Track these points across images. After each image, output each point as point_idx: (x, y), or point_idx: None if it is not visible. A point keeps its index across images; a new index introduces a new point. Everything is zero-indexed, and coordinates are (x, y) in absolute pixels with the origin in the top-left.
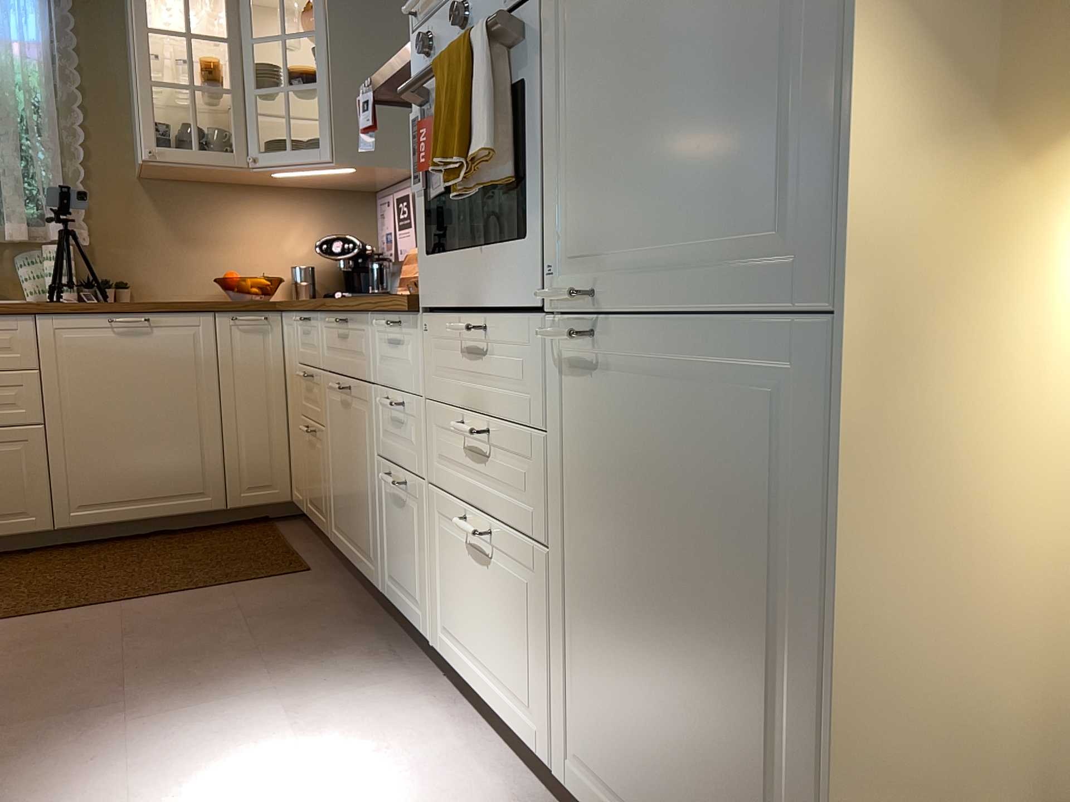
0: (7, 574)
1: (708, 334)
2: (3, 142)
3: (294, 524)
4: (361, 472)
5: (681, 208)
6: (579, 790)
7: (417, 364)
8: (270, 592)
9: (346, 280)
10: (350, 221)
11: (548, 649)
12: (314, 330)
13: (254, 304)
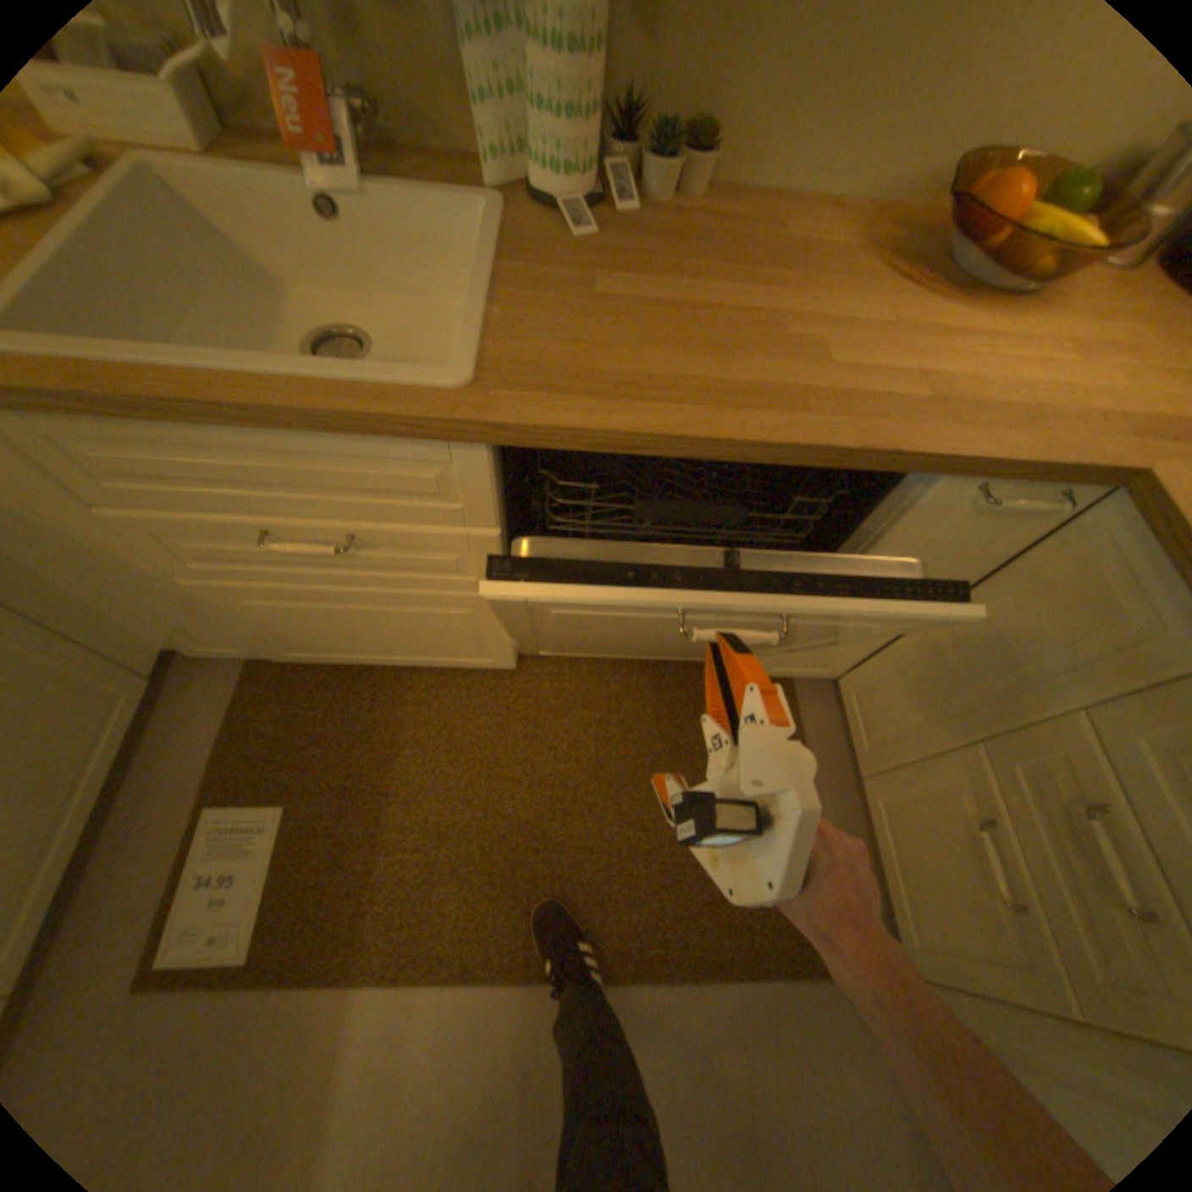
0: (458, 740)
1: None
2: None
3: (821, 700)
4: None
5: None
6: None
7: None
8: (797, 1059)
9: None
10: None
11: None
12: None
13: (1083, 470)
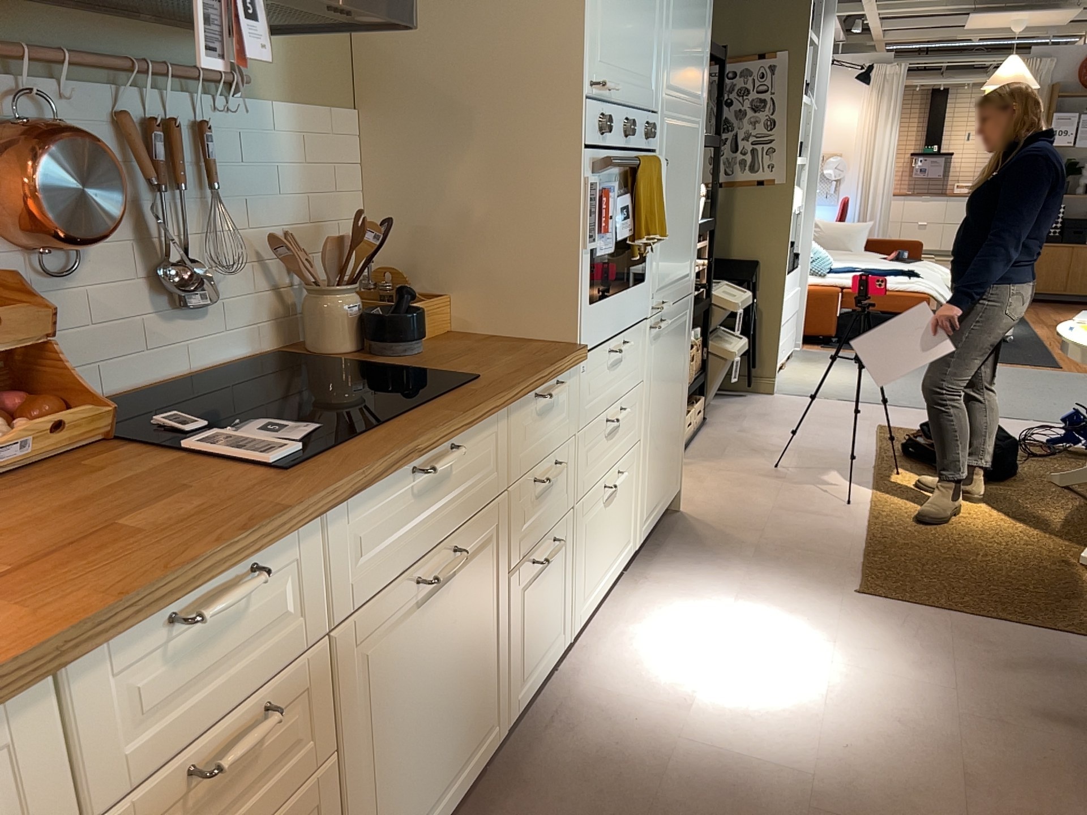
0: None
1: (679, 306)
2: None
3: None
4: (474, 642)
5: (678, 265)
6: (643, 534)
7: (571, 409)
8: None
9: None
10: None
11: (636, 491)
12: (276, 582)
13: None
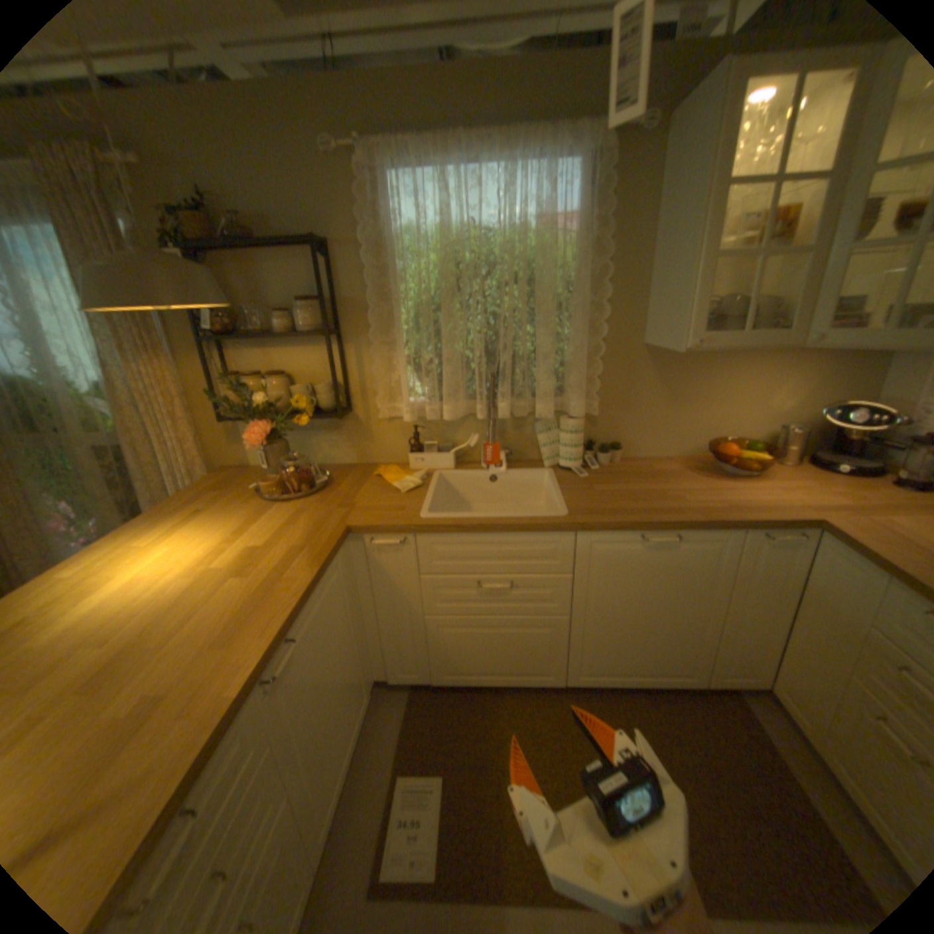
0: (538, 738)
1: None
2: (541, 325)
3: (770, 712)
4: None
5: None
6: None
7: None
8: None
9: (840, 441)
10: (856, 371)
11: None
12: None
13: (798, 523)
